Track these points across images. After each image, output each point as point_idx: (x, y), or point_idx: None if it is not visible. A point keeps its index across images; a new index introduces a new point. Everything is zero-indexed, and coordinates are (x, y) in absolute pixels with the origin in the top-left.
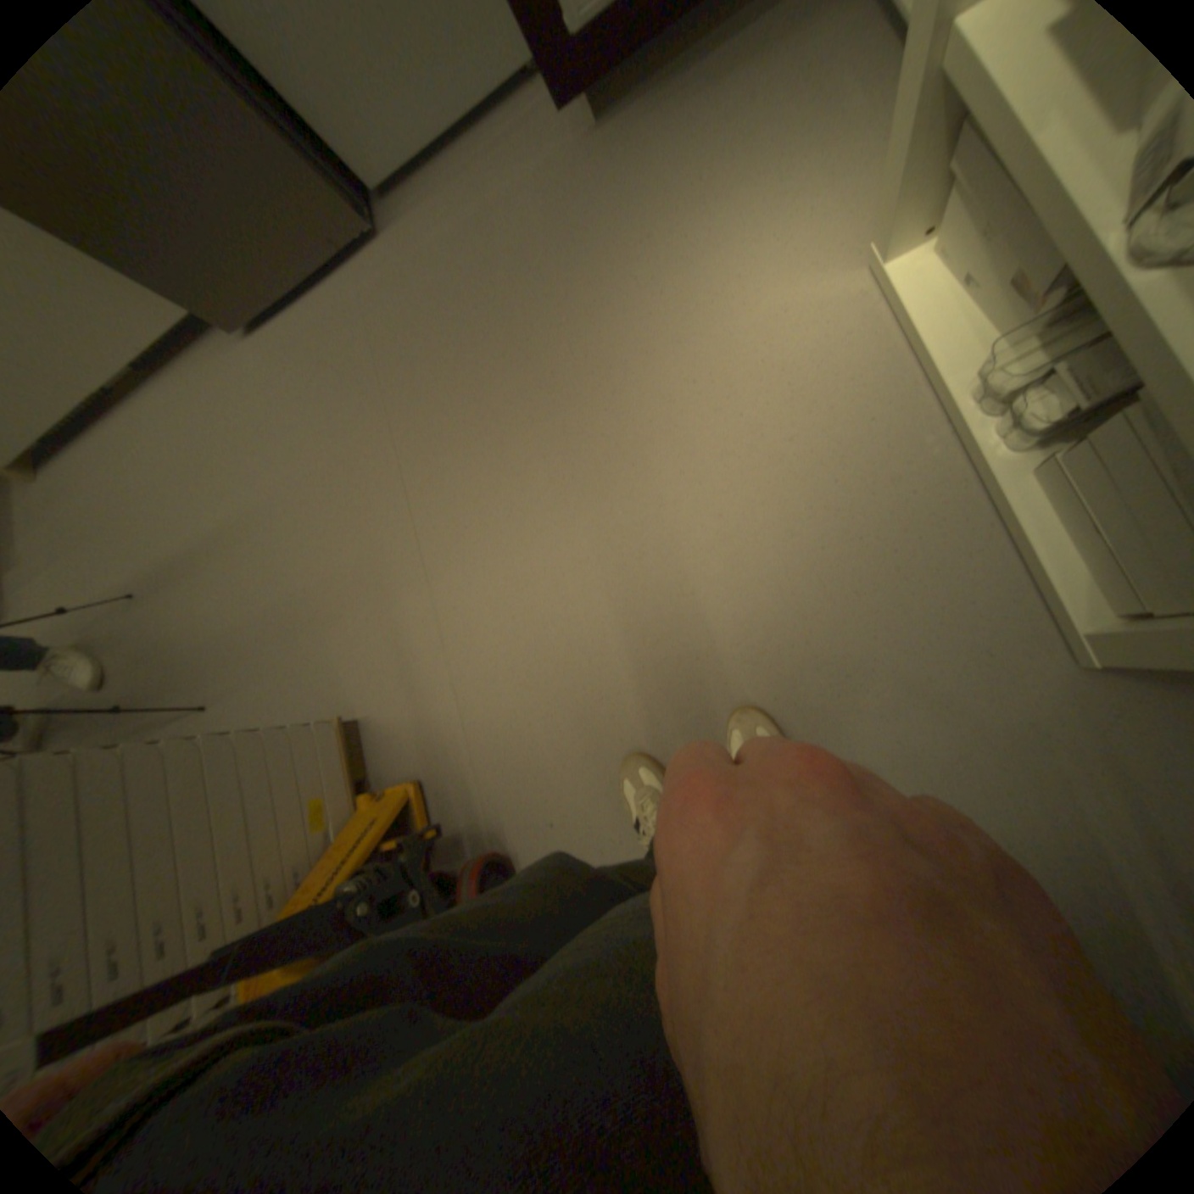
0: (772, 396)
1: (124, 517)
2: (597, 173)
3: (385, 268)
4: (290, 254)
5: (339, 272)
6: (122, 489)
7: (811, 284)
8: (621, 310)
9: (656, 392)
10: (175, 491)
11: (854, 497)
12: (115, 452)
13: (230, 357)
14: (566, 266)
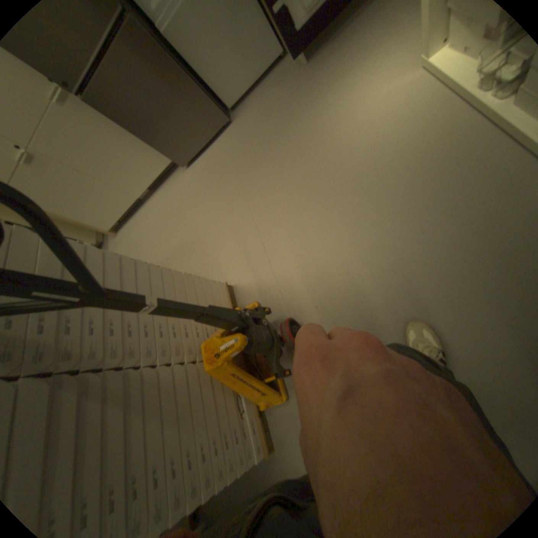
0: (390, 121)
1: (145, 238)
2: (310, 76)
3: (235, 131)
4: (204, 133)
5: (219, 137)
6: (145, 229)
7: (399, 80)
8: (324, 114)
9: (341, 135)
10: (163, 224)
11: (433, 144)
12: (143, 218)
13: (182, 176)
14: (301, 107)
